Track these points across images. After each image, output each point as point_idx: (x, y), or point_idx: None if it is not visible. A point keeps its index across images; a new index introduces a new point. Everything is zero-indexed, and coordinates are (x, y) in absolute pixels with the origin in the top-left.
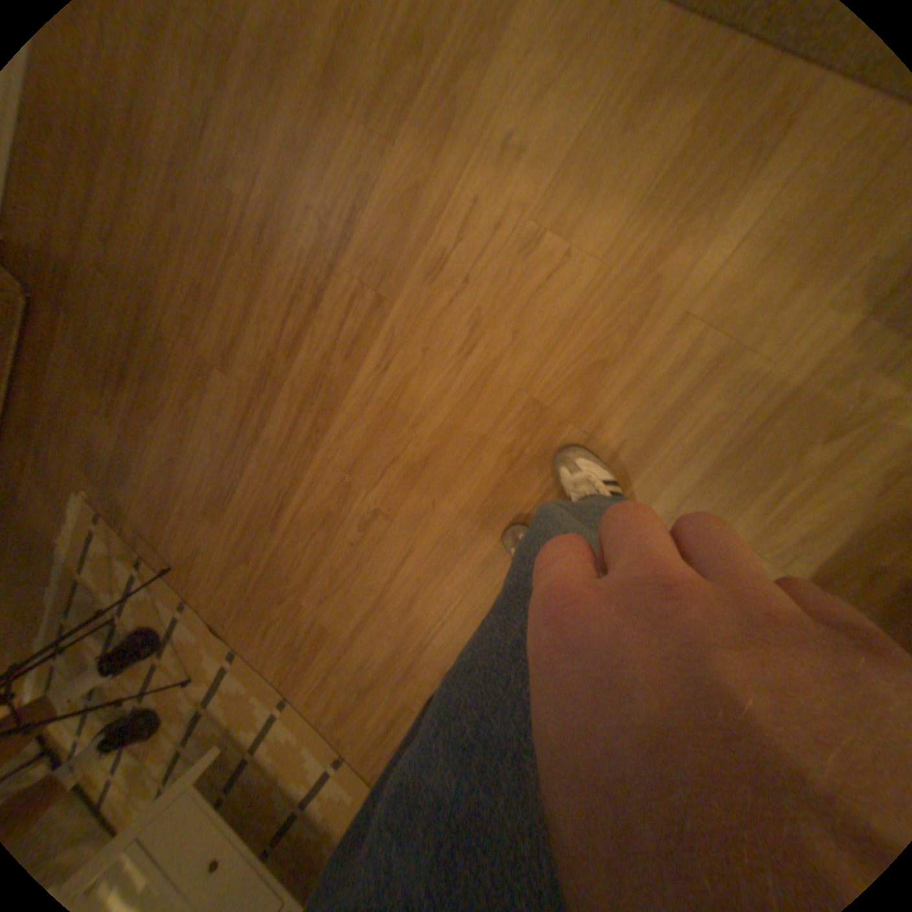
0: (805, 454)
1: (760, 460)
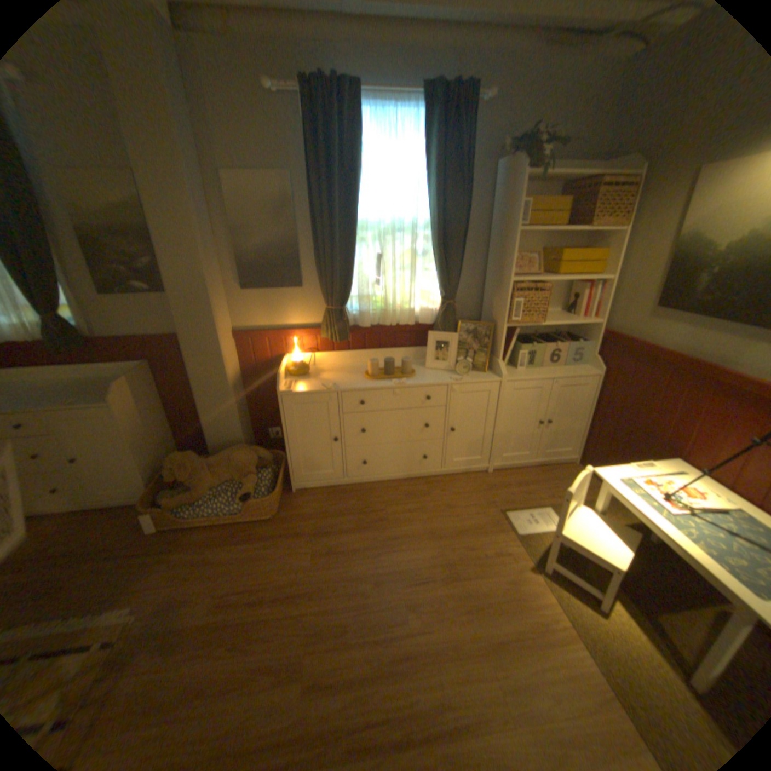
0: None
1: None
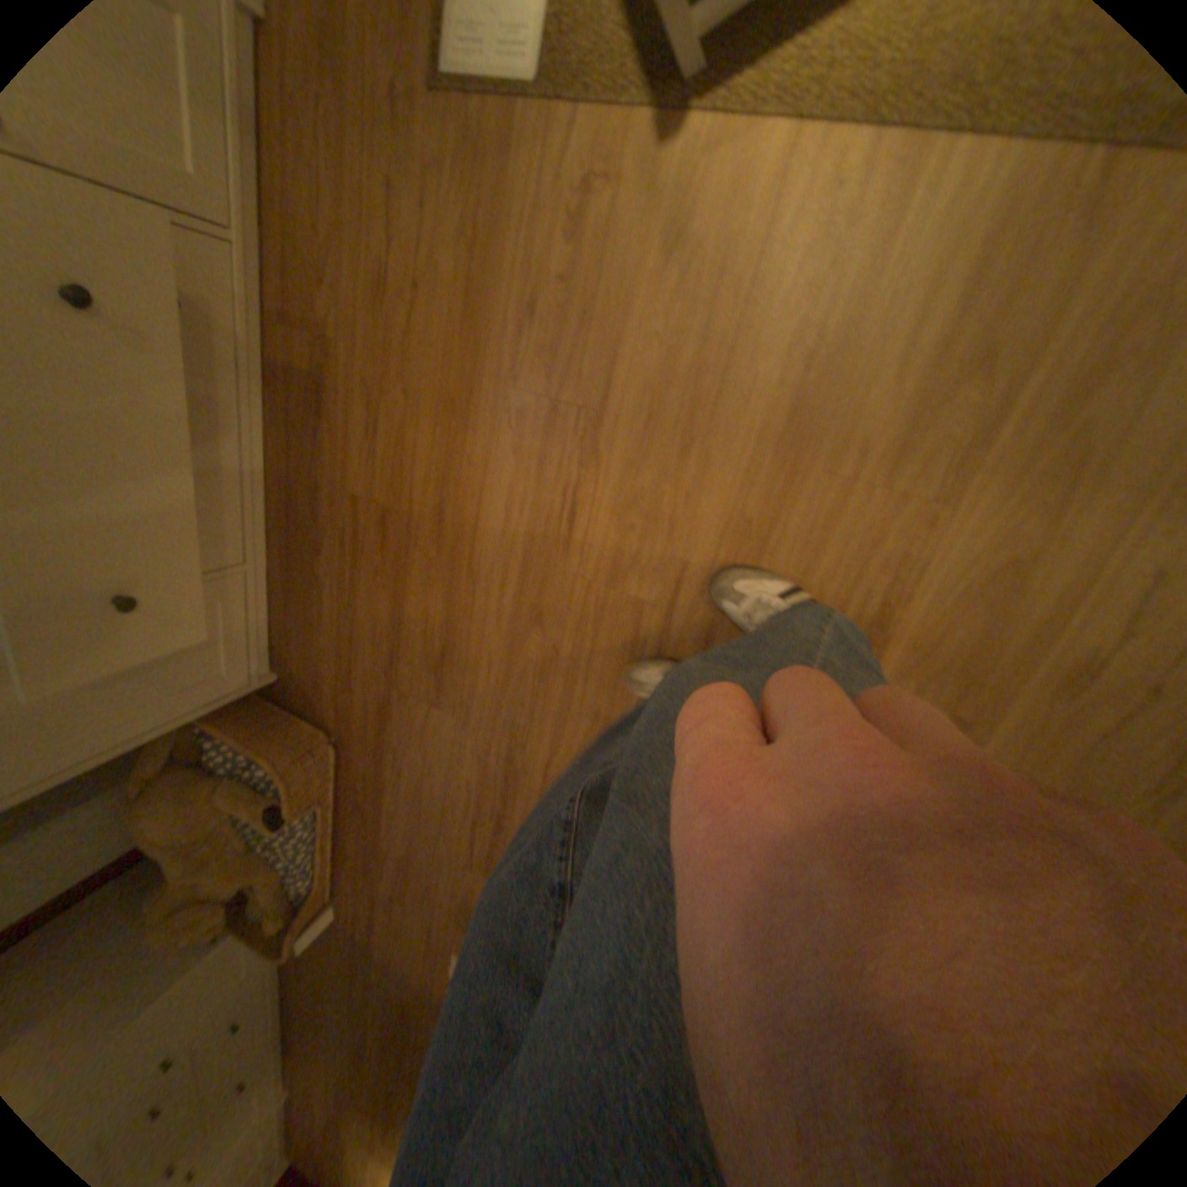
0: None
1: None
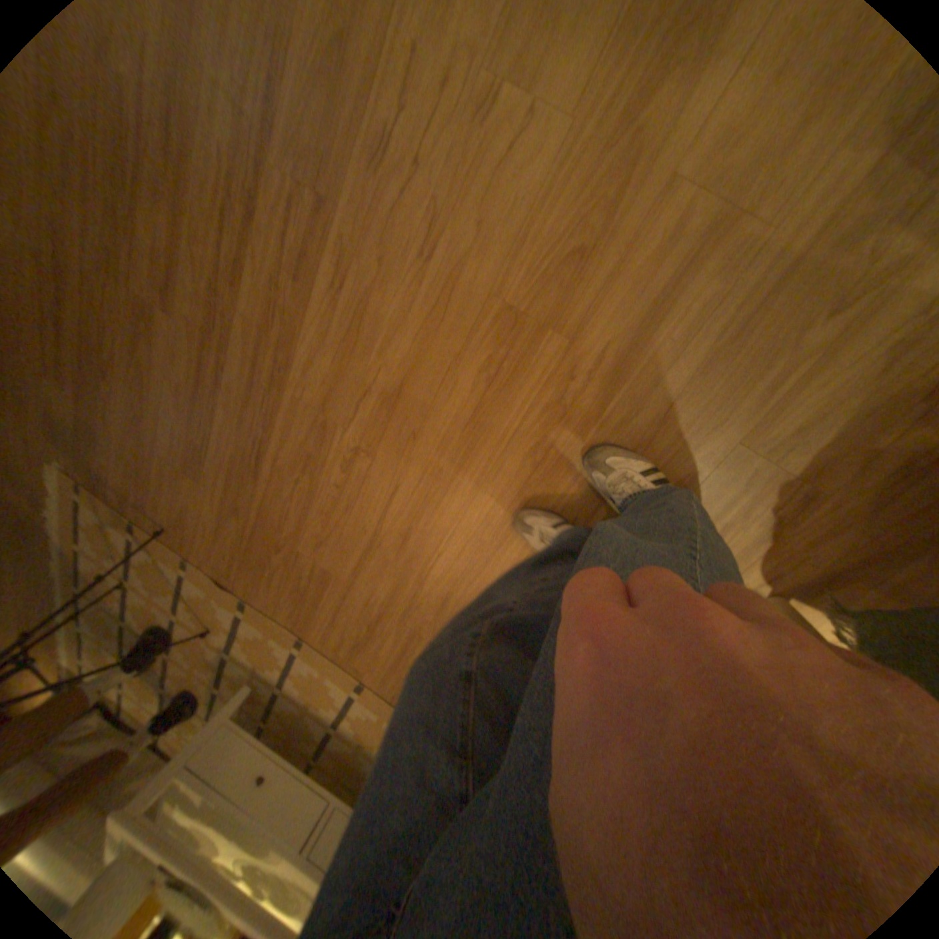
0: (805, 333)
1: (756, 346)
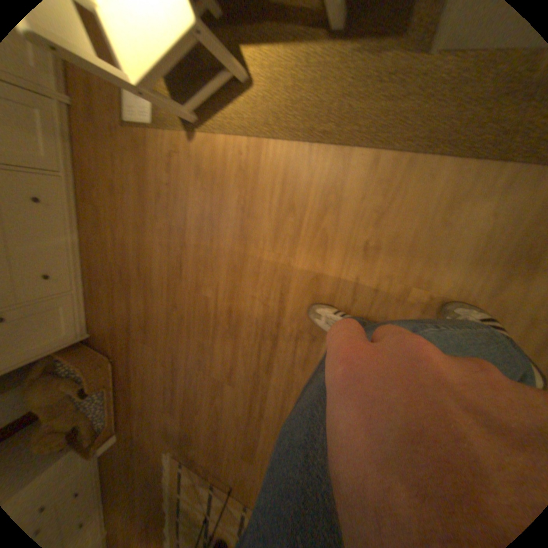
0: None
1: None
